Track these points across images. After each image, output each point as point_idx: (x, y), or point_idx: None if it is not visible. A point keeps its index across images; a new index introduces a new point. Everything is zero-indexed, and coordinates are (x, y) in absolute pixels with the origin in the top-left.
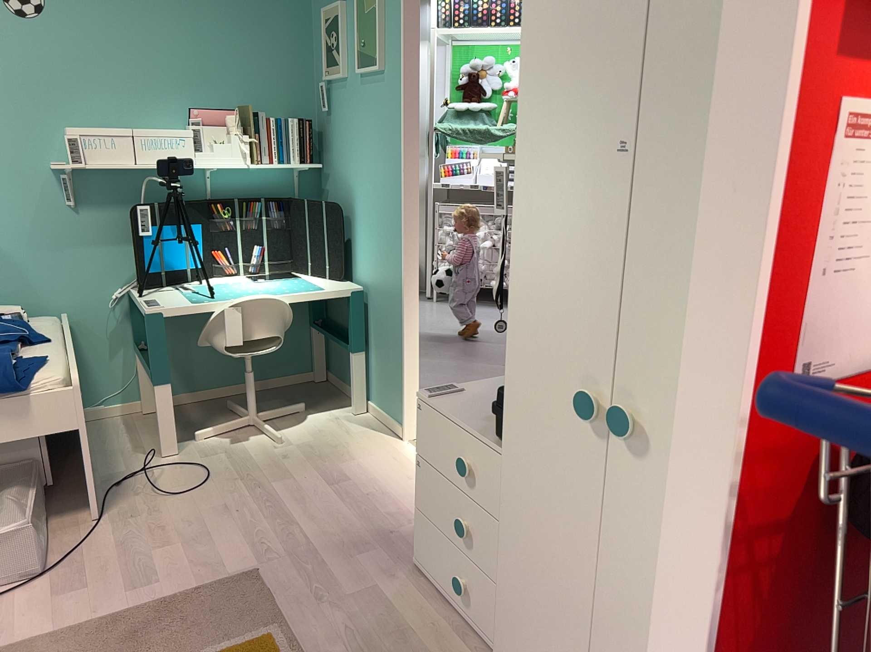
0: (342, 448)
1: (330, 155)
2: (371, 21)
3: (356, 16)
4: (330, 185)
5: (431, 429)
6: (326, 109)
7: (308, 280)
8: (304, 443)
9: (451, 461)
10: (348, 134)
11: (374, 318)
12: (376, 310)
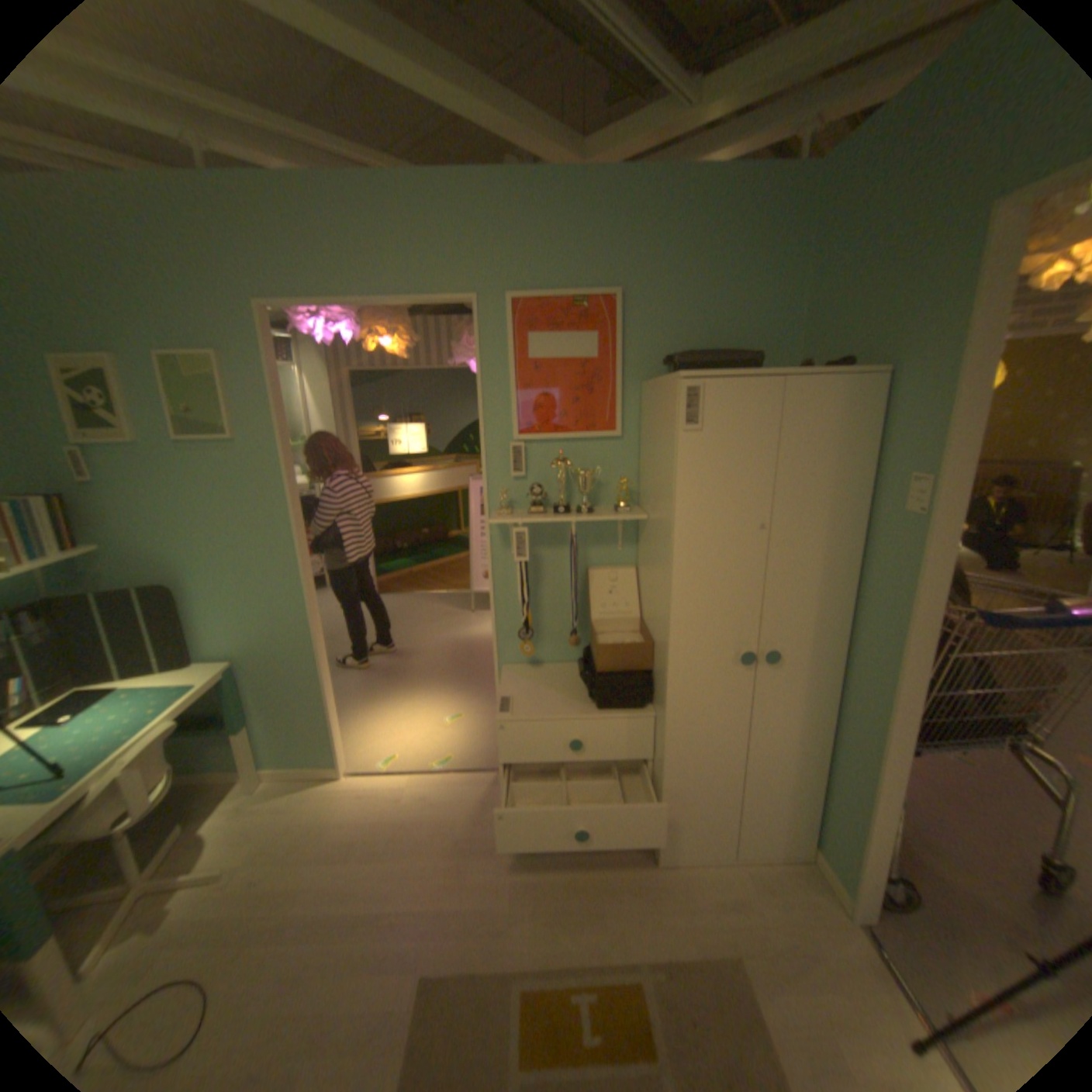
0: (296, 829)
1: (100, 532)
2: (201, 387)
3: (148, 374)
4: (105, 567)
5: (520, 739)
6: (88, 478)
7: (135, 687)
8: (248, 857)
9: (552, 749)
10: (149, 506)
11: (253, 689)
12: (258, 679)
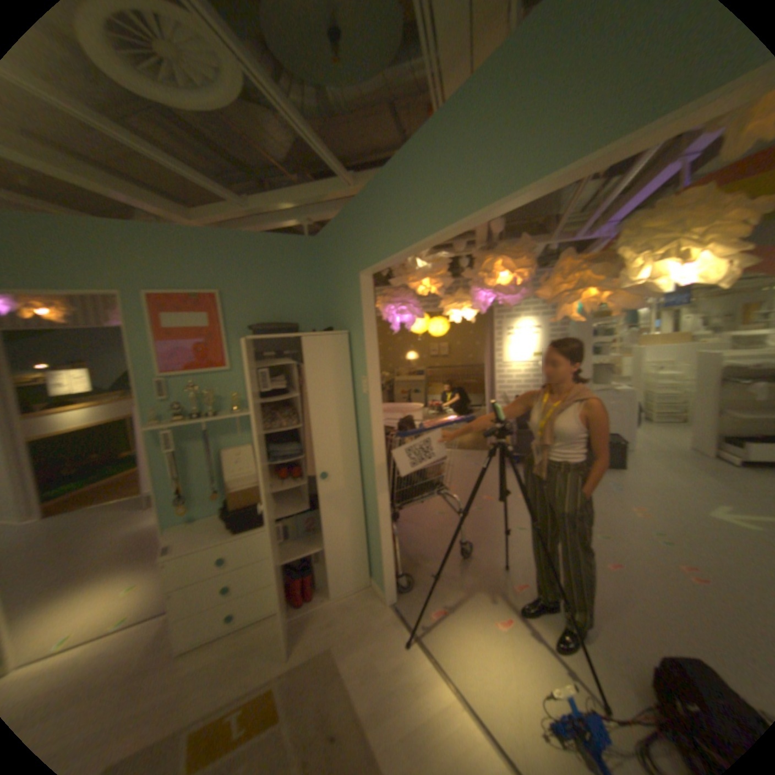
0: None
1: None
2: None
3: None
4: None
5: (176, 572)
6: None
7: None
8: None
9: (201, 572)
10: None
11: None
12: None
